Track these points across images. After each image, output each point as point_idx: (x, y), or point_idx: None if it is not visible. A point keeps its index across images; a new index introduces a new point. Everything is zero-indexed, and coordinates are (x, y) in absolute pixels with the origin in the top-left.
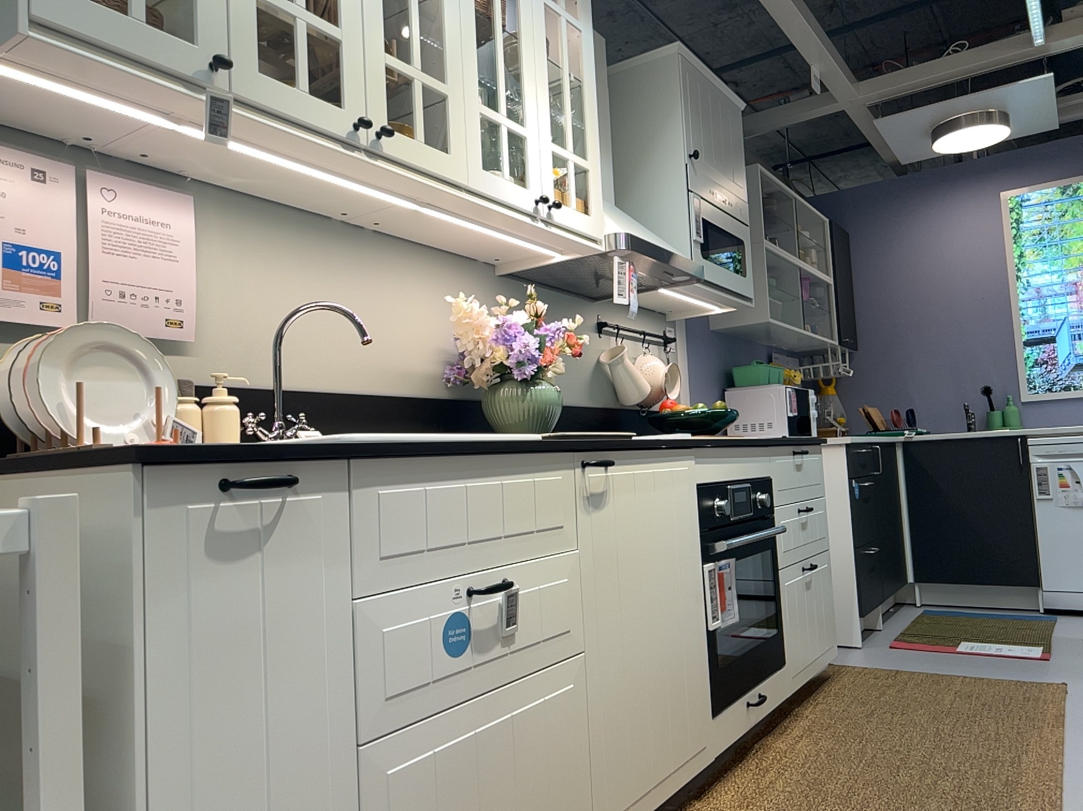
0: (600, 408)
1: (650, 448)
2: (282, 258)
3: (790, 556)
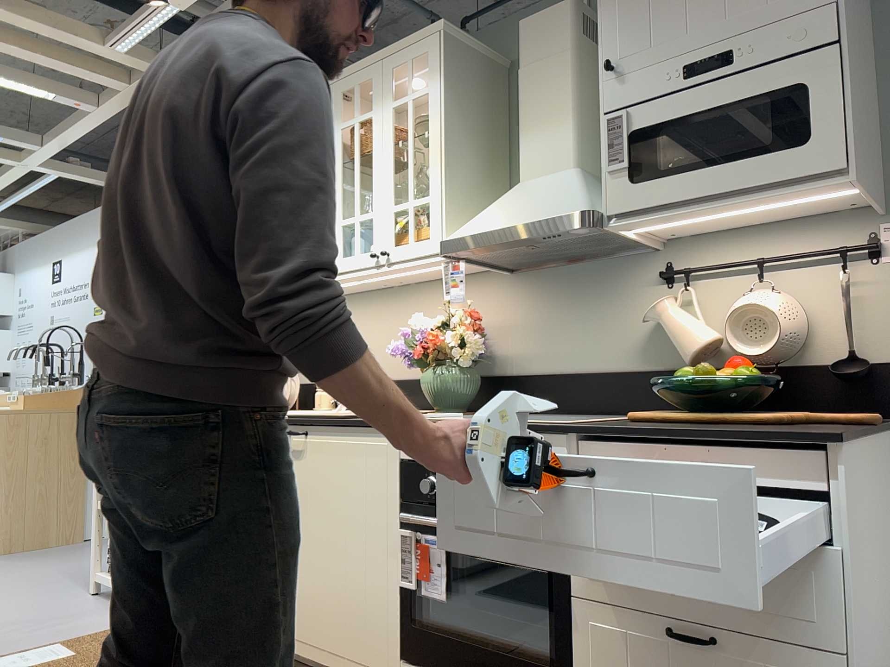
0: (654, 371)
1: (337, 425)
2: (370, 315)
3: (611, 593)
